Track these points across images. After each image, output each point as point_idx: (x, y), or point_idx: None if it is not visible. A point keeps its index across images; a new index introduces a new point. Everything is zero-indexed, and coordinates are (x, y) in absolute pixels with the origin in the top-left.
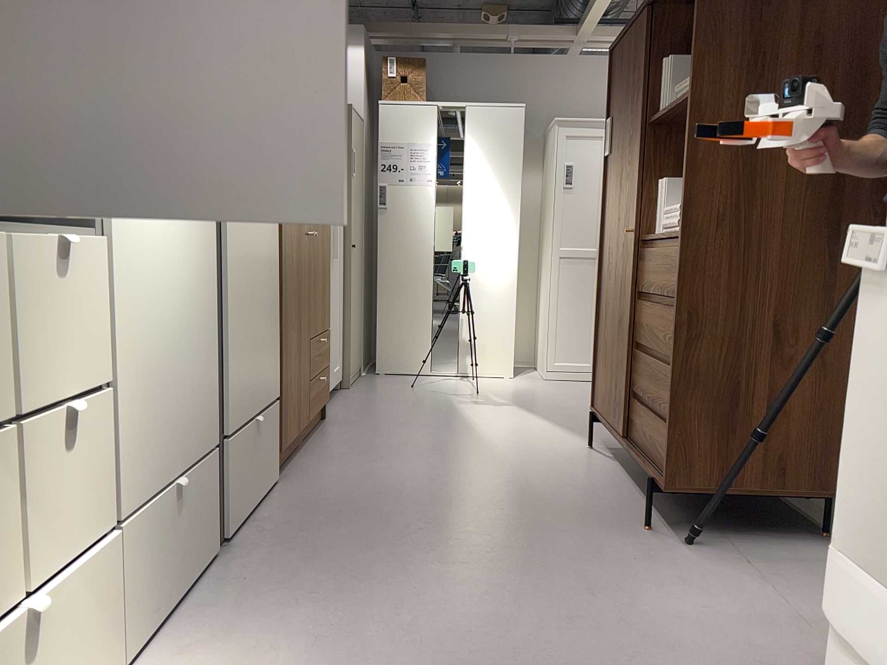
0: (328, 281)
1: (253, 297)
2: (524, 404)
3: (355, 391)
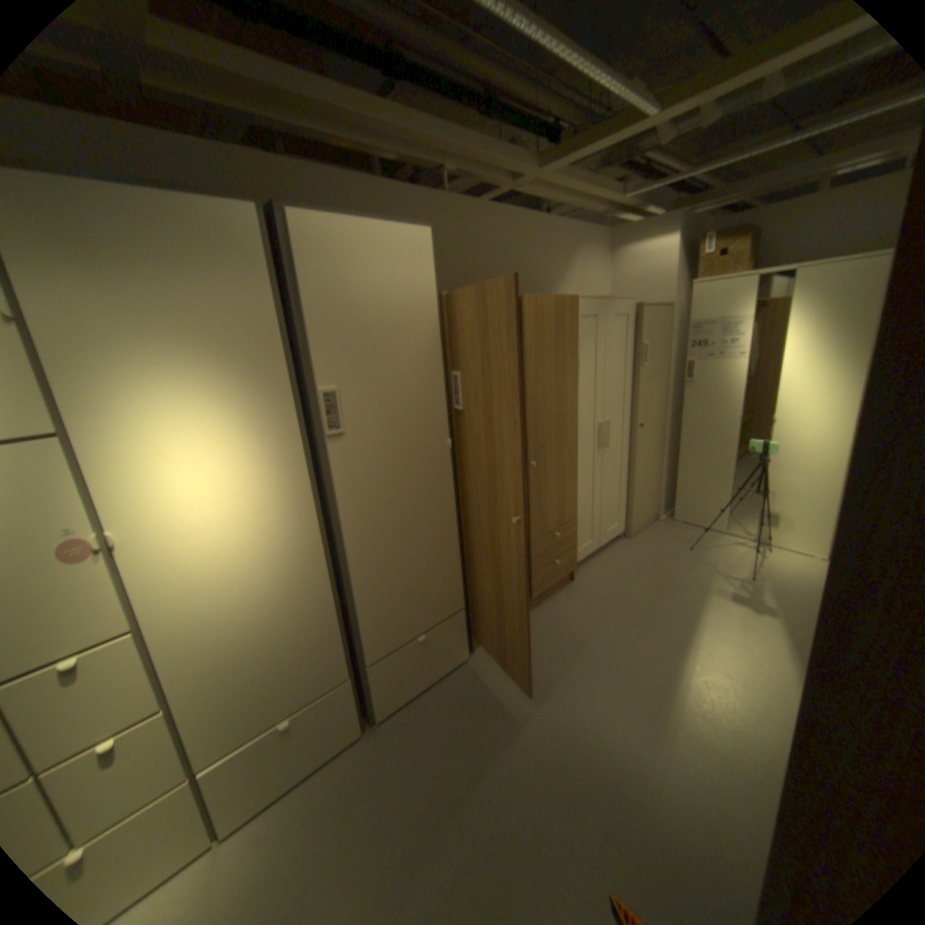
0: (574, 483)
1: (408, 561)
2: (797, 618)
3: (633, 544)
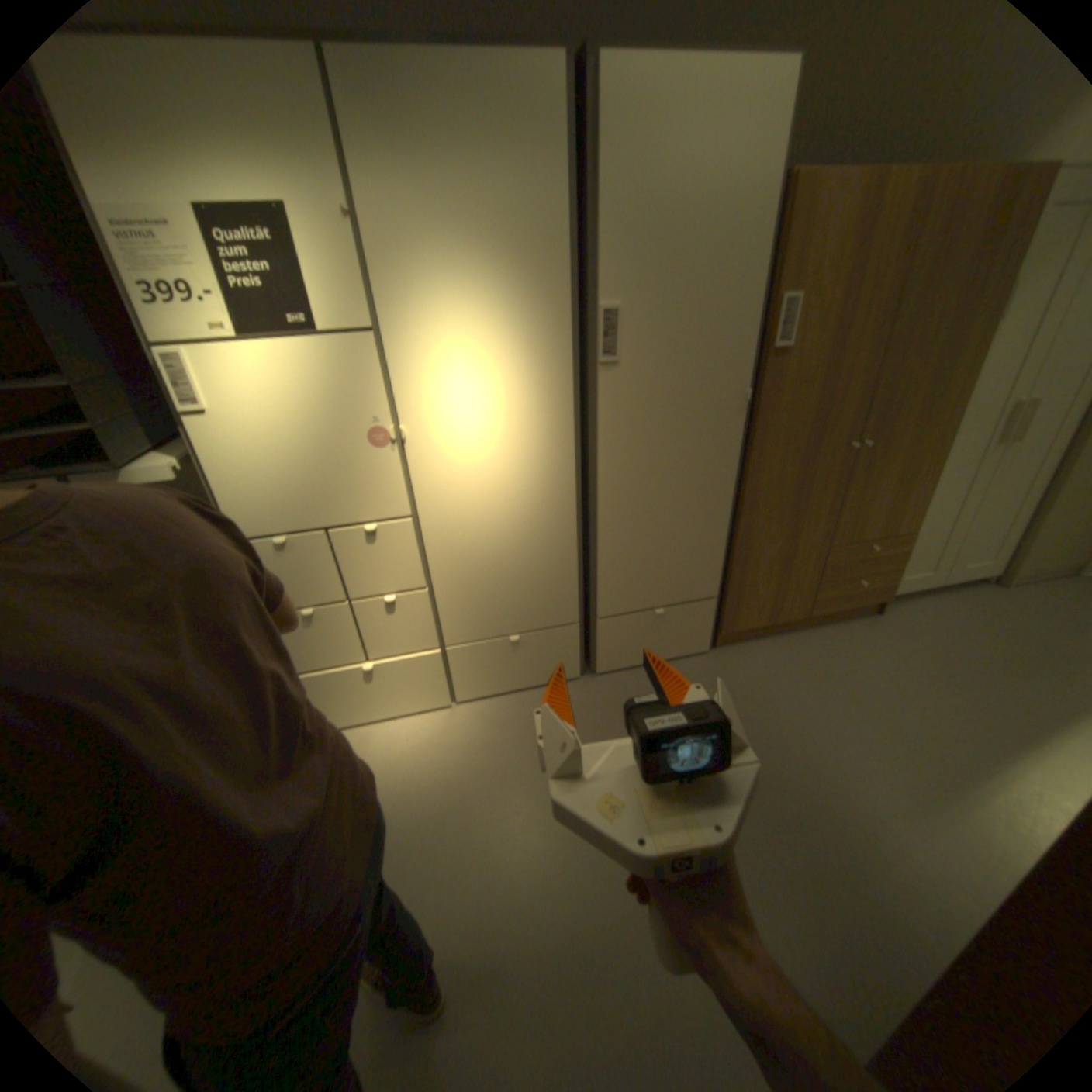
0: (931, 485)
1: (663, 526)
2: None
3: (1010, 596)
